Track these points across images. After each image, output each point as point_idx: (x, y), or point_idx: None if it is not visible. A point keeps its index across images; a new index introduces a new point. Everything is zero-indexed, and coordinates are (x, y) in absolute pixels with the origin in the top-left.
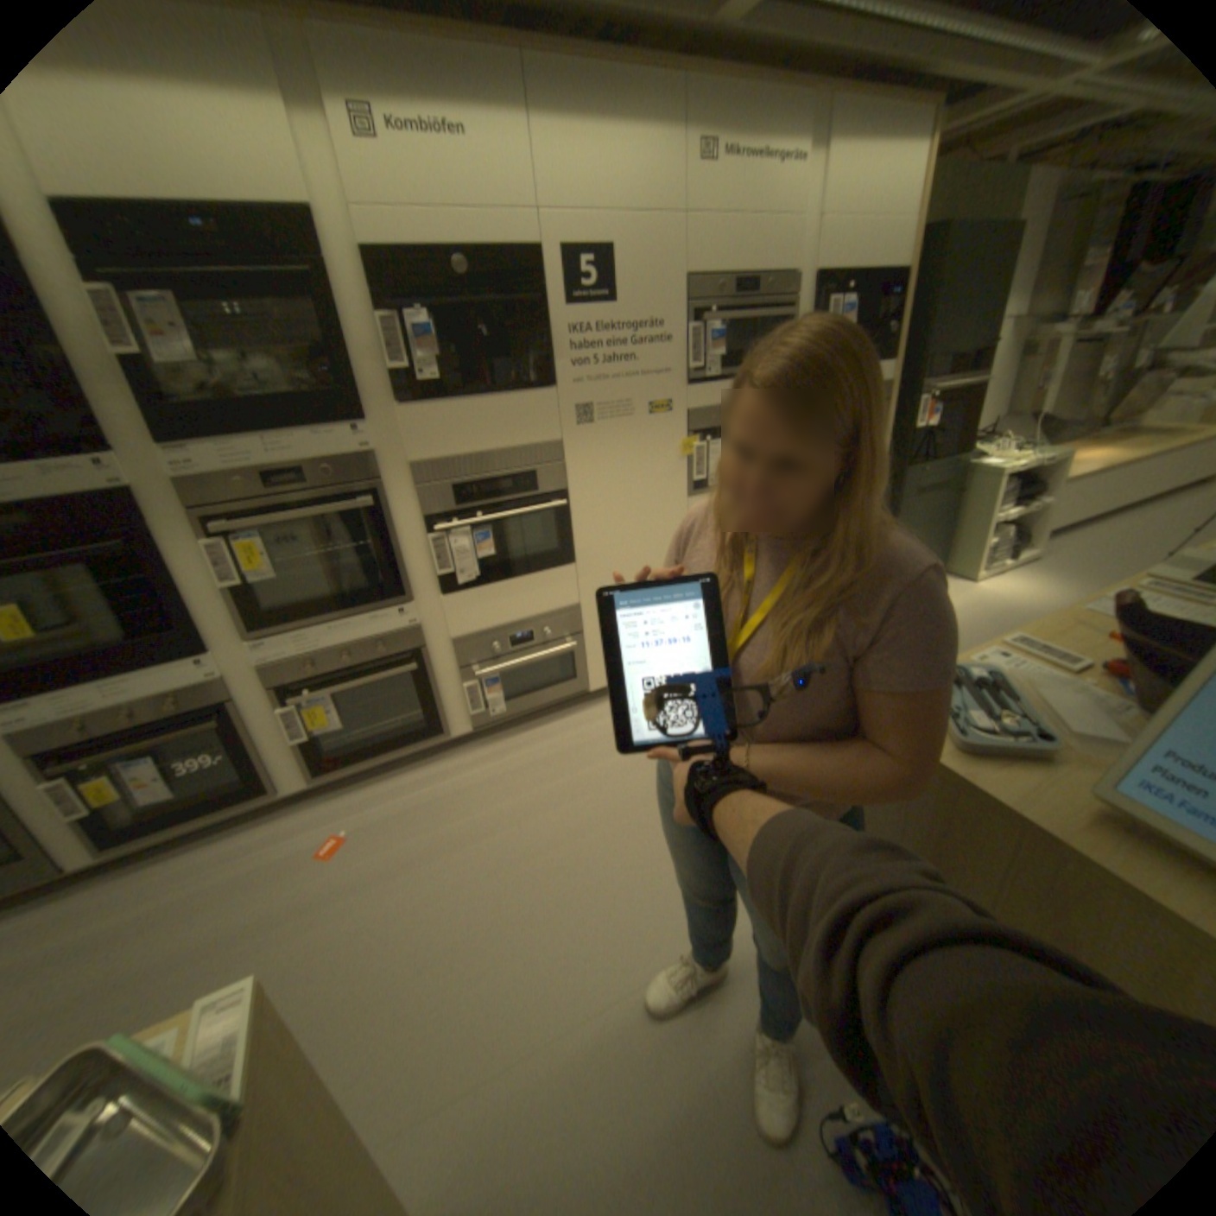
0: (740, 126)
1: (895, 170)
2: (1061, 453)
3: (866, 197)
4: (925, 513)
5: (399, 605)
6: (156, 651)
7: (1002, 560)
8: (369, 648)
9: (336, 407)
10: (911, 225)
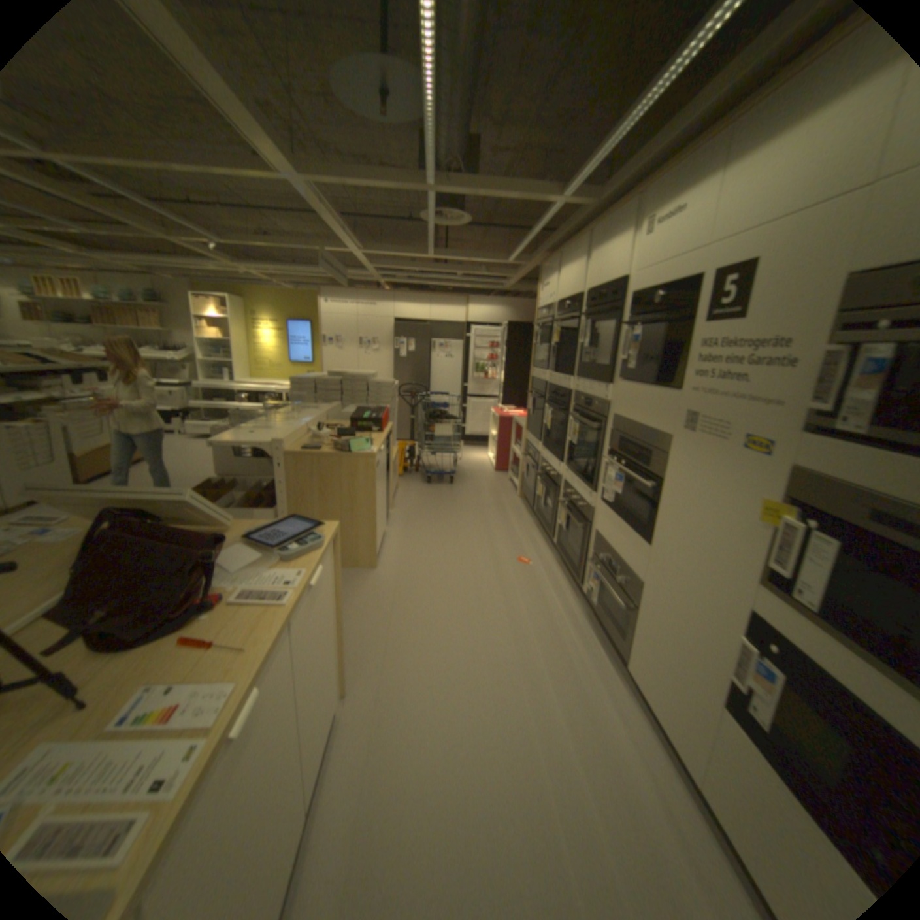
0: None
1: None
2: None
3: None
4: None
5: (591, 490)
6: (556, 452)
7: None
8: (580, 502)
9: (605, 374)
10: None
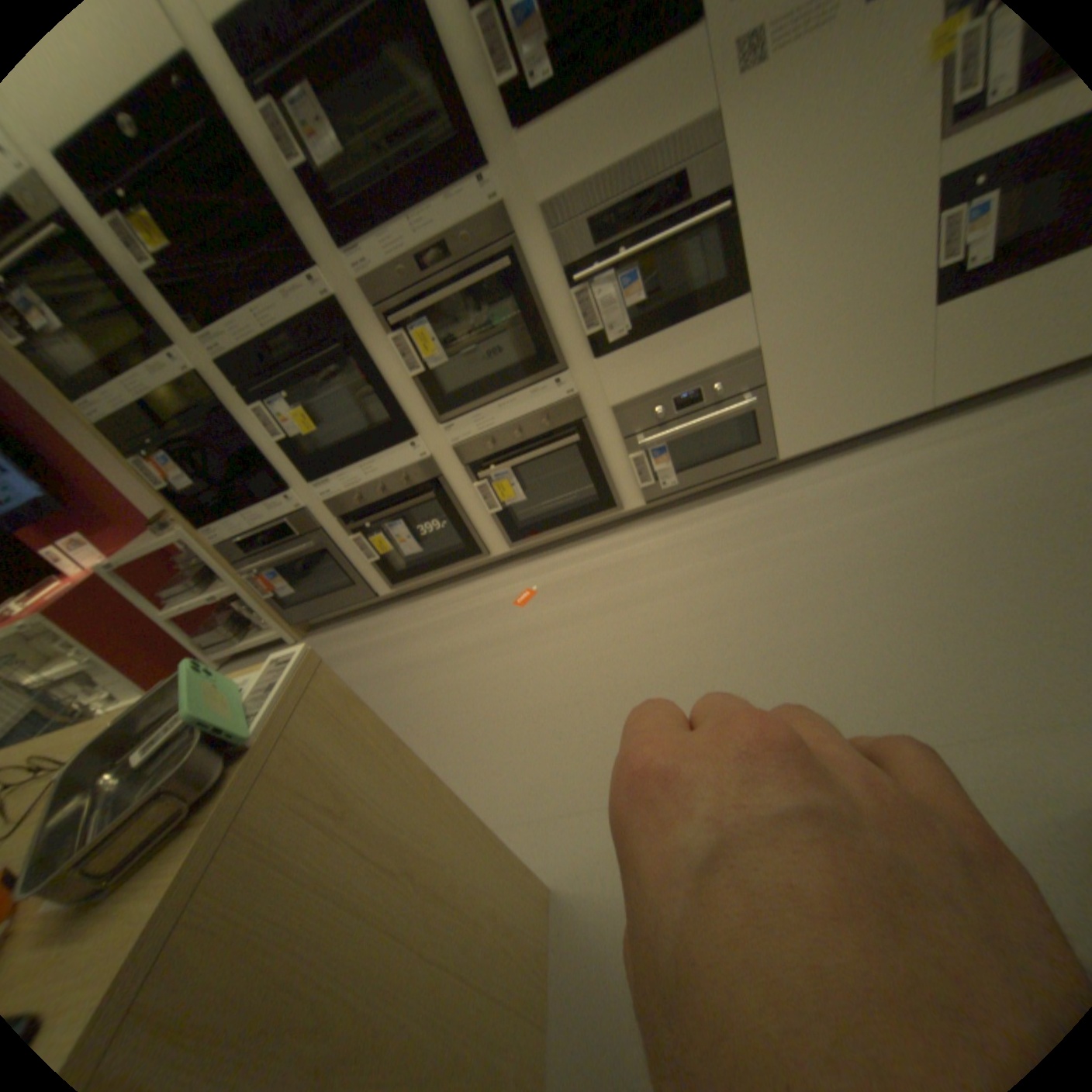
0: None
1: None
2: None
3: None
4: None
5: (556, 374)
6: (386, 434)
7: None
8: (537, 421)
9: (461, 156)
10: None
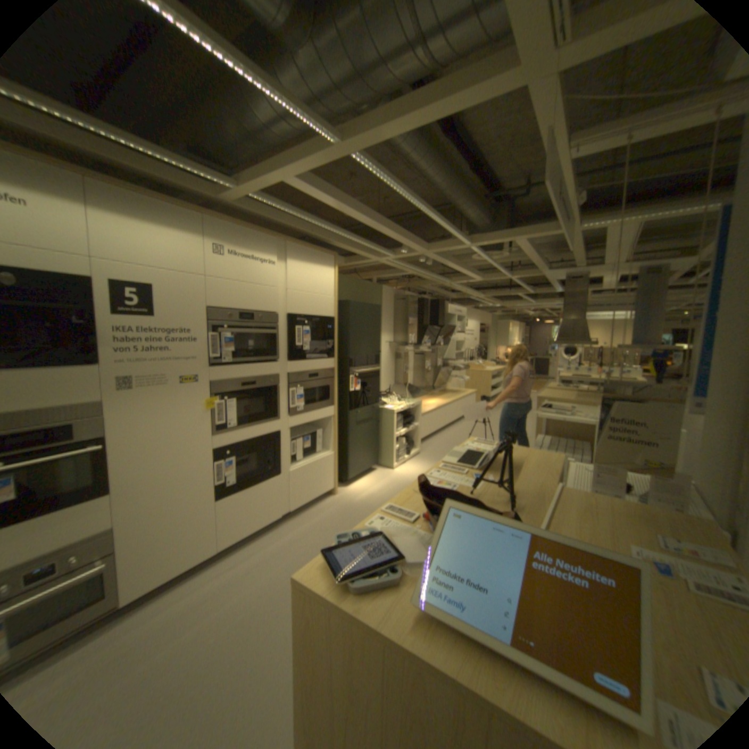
0: (237, 244)
1: (320, 277)
2: (415, 403)
3: (308, 286)
4: (362, 435)
5: None
6: None
7: (402, 456)
8: None
9: None
10: (332, 301)
